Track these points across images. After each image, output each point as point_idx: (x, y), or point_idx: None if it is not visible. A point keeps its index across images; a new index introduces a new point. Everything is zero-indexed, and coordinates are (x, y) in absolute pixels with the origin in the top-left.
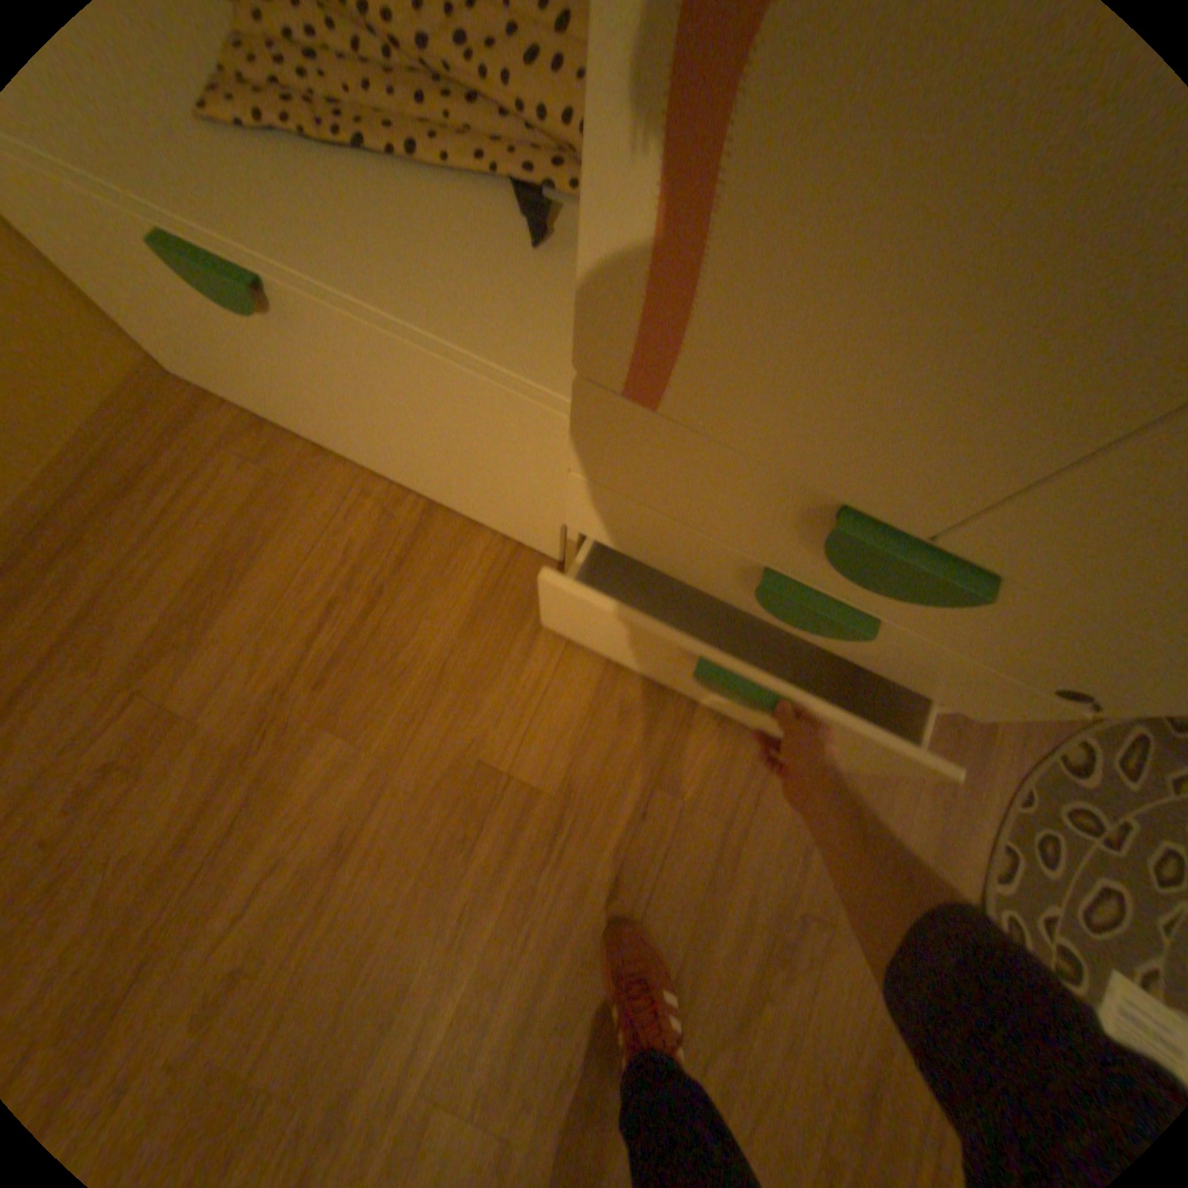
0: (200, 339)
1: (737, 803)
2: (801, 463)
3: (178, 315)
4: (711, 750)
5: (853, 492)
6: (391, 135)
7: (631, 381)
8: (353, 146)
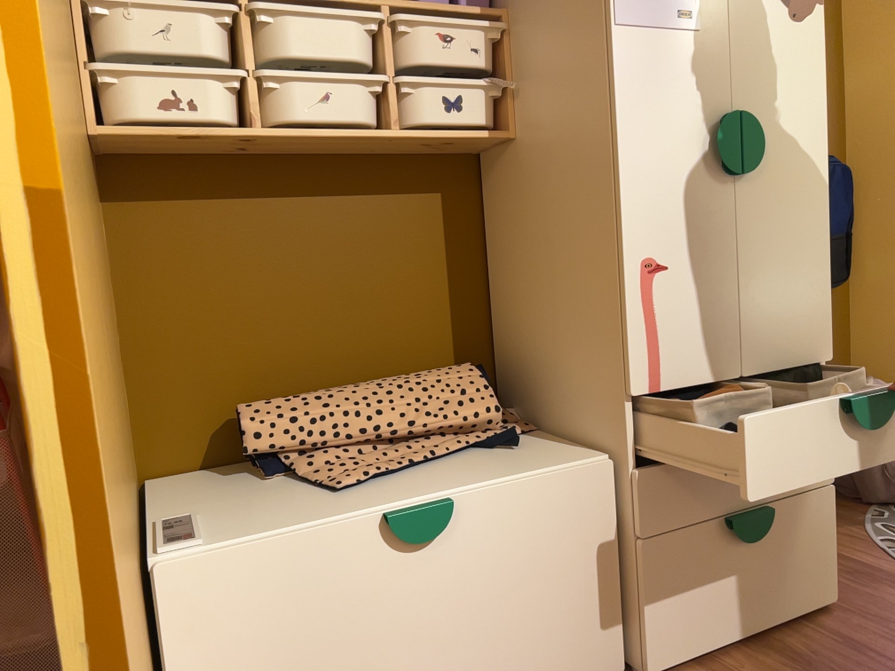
0: (322, 670)
1: (889, 668)
2: (703, 377)
3: (319, 643)
4: (836, 663)
5: (720, 375)
6: (420, 457)
7: (651, 387)
8: (410, 467)
